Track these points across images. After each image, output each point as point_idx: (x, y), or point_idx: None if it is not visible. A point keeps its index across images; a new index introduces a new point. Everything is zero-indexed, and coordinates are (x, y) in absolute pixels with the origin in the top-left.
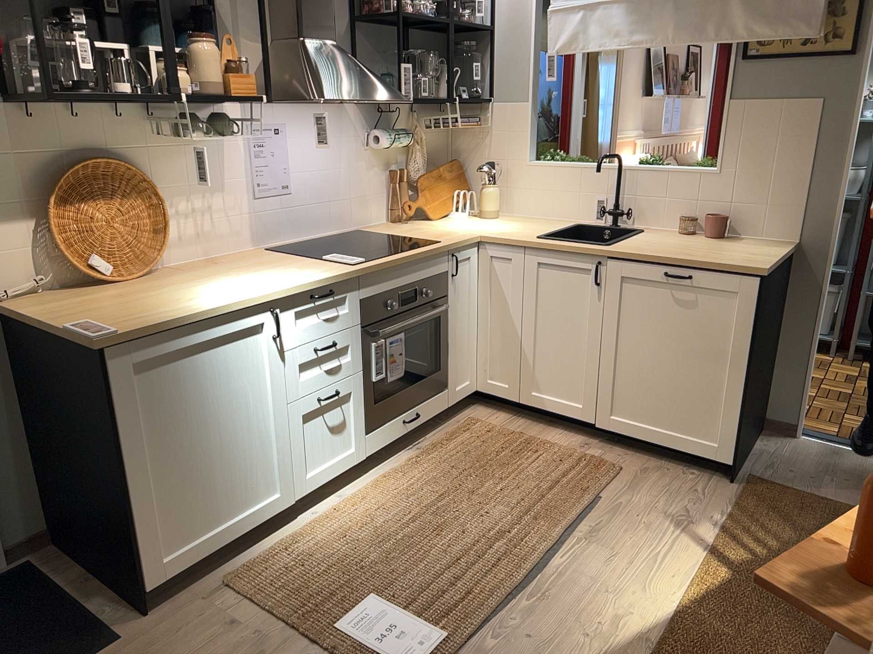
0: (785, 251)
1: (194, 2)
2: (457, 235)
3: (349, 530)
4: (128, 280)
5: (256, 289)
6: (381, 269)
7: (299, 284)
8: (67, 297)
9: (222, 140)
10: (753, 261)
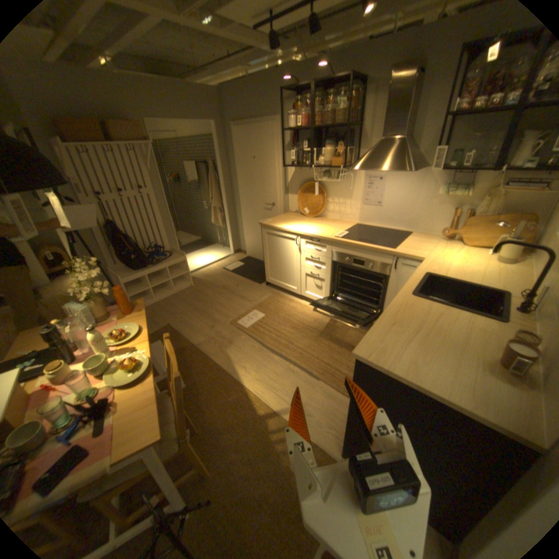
0: (456, 404)
1: (354, 127)
2: (414, 252)
3: (294, 309)
4: (308, 217)
5: (299, 229)
6: (342, 244)
7: (306, 233)
8: (293, 215)
9: (354, 179)
10: (380, 354)
